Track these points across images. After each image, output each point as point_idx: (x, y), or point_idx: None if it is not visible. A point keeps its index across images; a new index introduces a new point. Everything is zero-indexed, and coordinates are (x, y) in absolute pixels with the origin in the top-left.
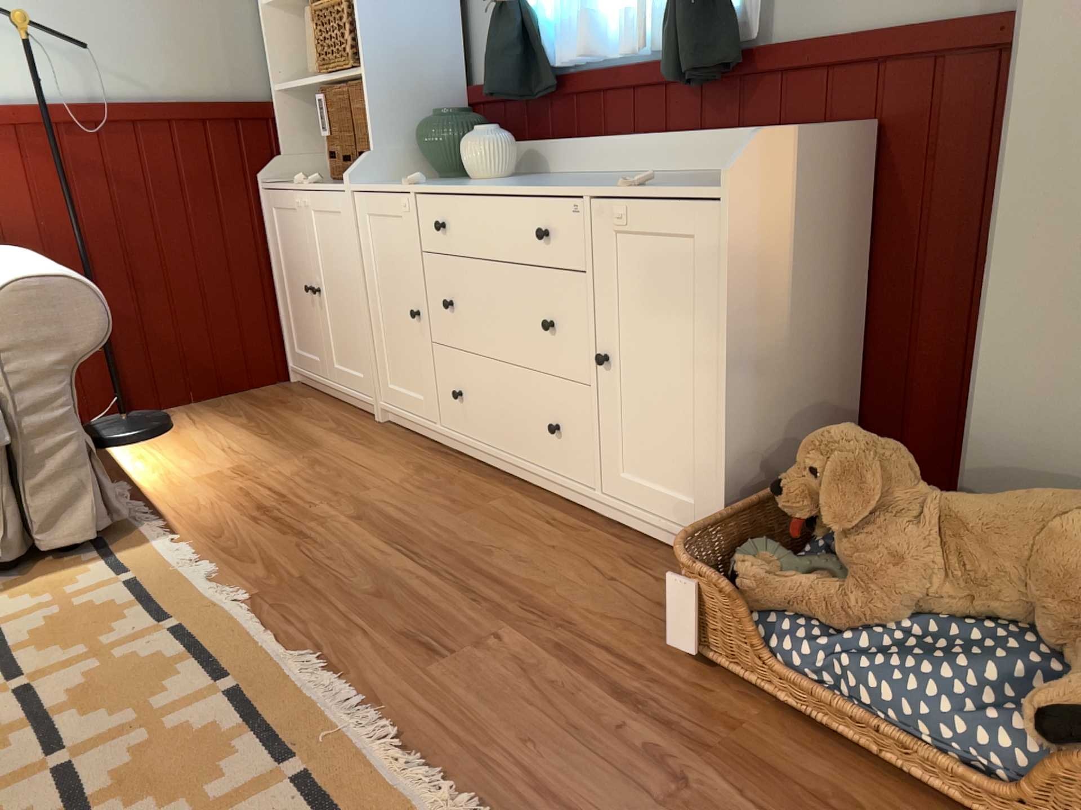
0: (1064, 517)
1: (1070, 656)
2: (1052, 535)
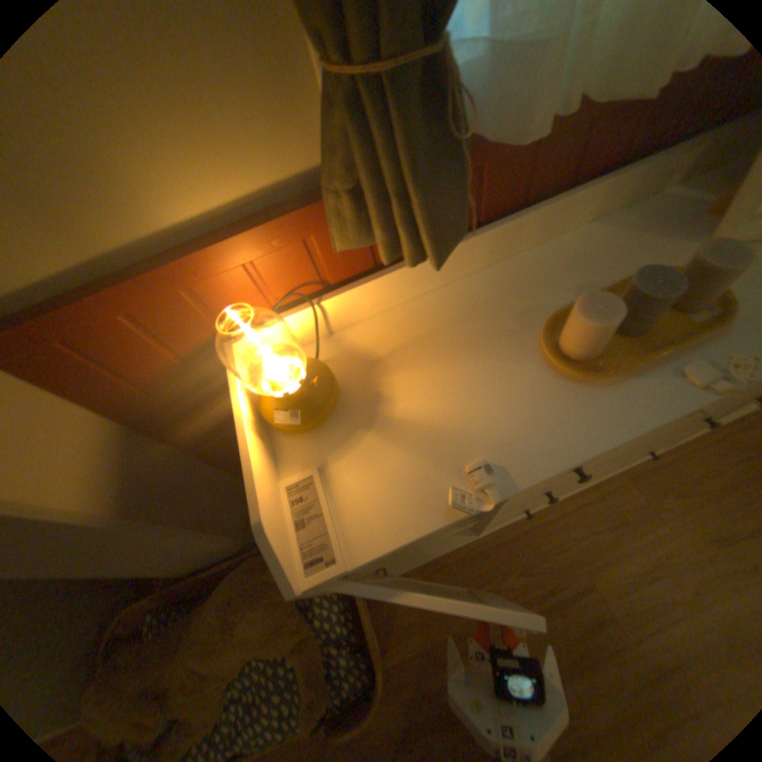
0: (234, 630)
1: (288, 654)
2: (238, 640)
